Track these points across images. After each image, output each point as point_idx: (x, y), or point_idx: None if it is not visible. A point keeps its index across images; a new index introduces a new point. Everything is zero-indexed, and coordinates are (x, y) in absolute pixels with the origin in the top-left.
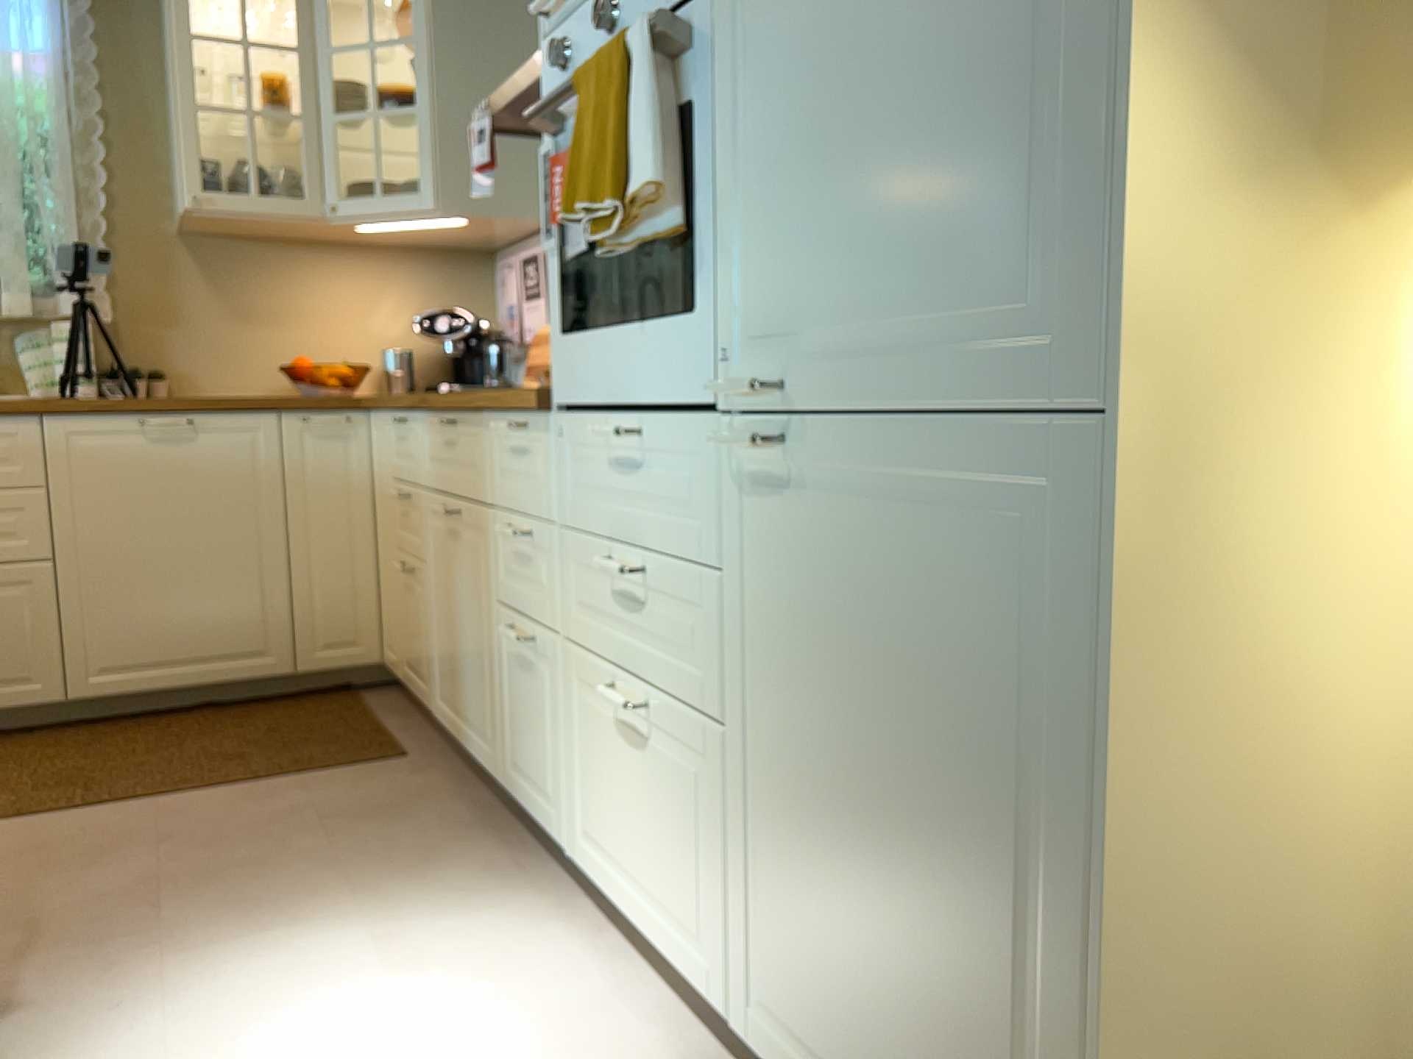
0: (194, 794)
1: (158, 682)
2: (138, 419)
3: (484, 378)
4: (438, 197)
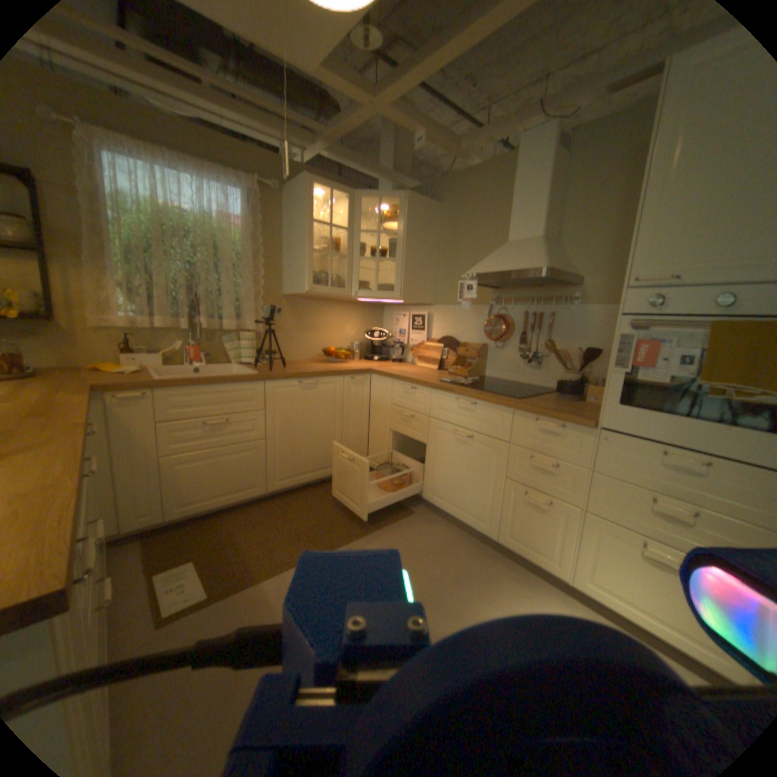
0: (356, 540)
1: (298, 481)
2: (298, 381)
3: (381, 353)
4: (400, 295)
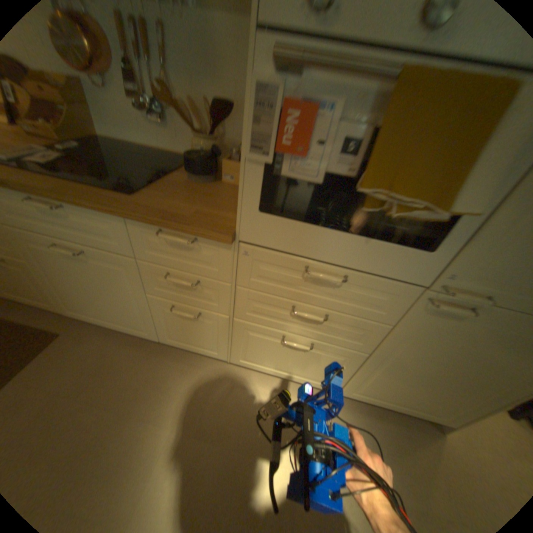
0: None
1: None
2: None
3: None
4: None
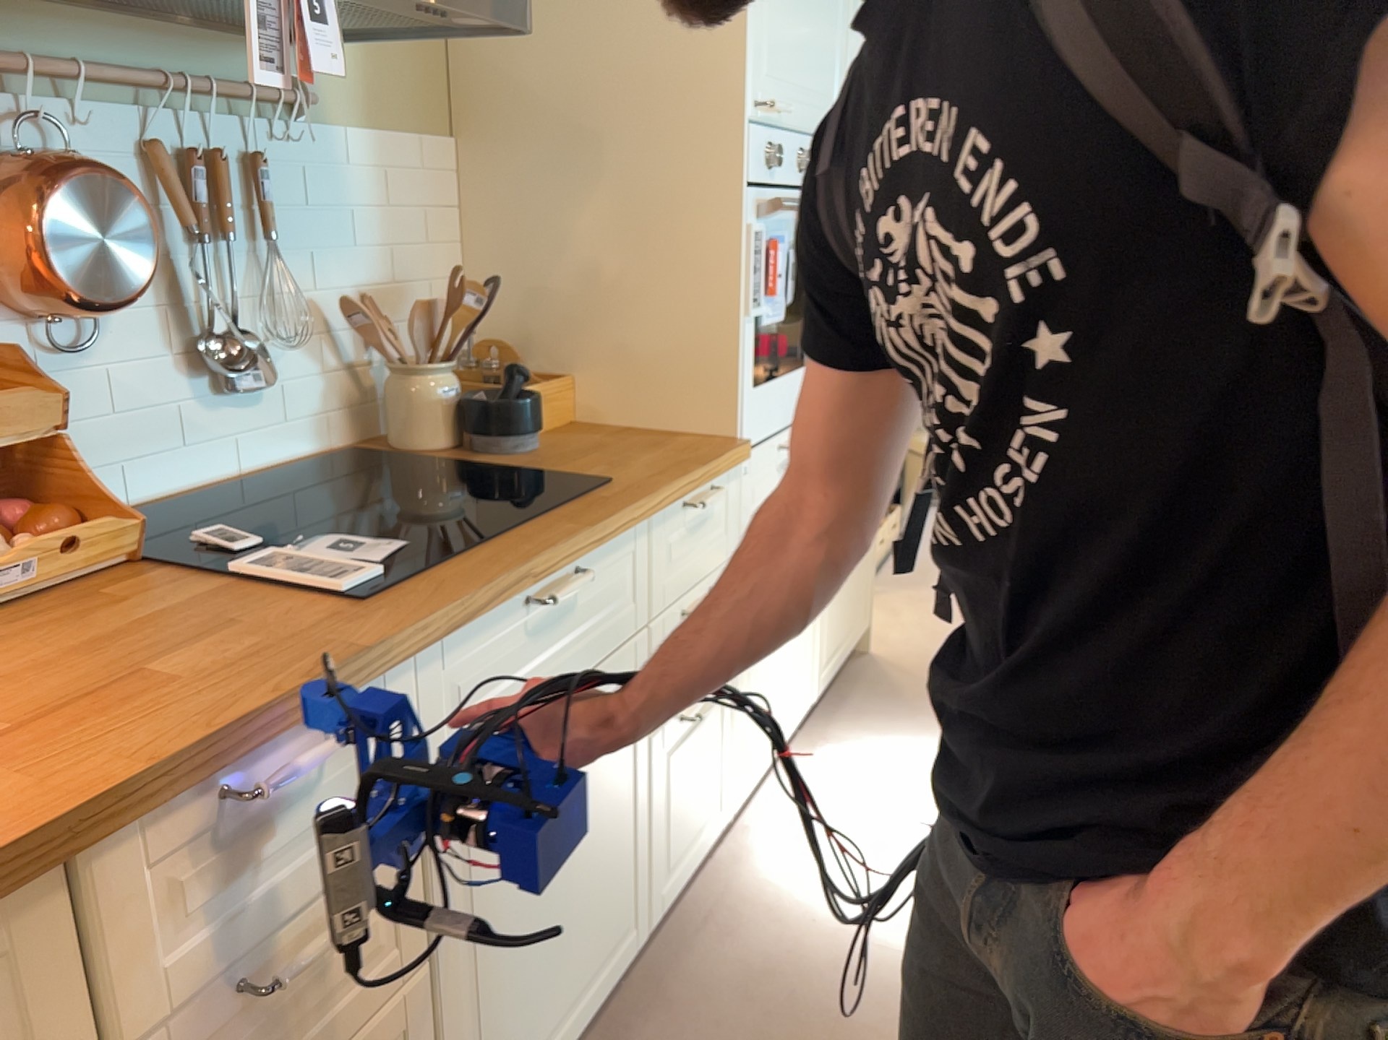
0: None
1: None
2: None
3: None
4: None
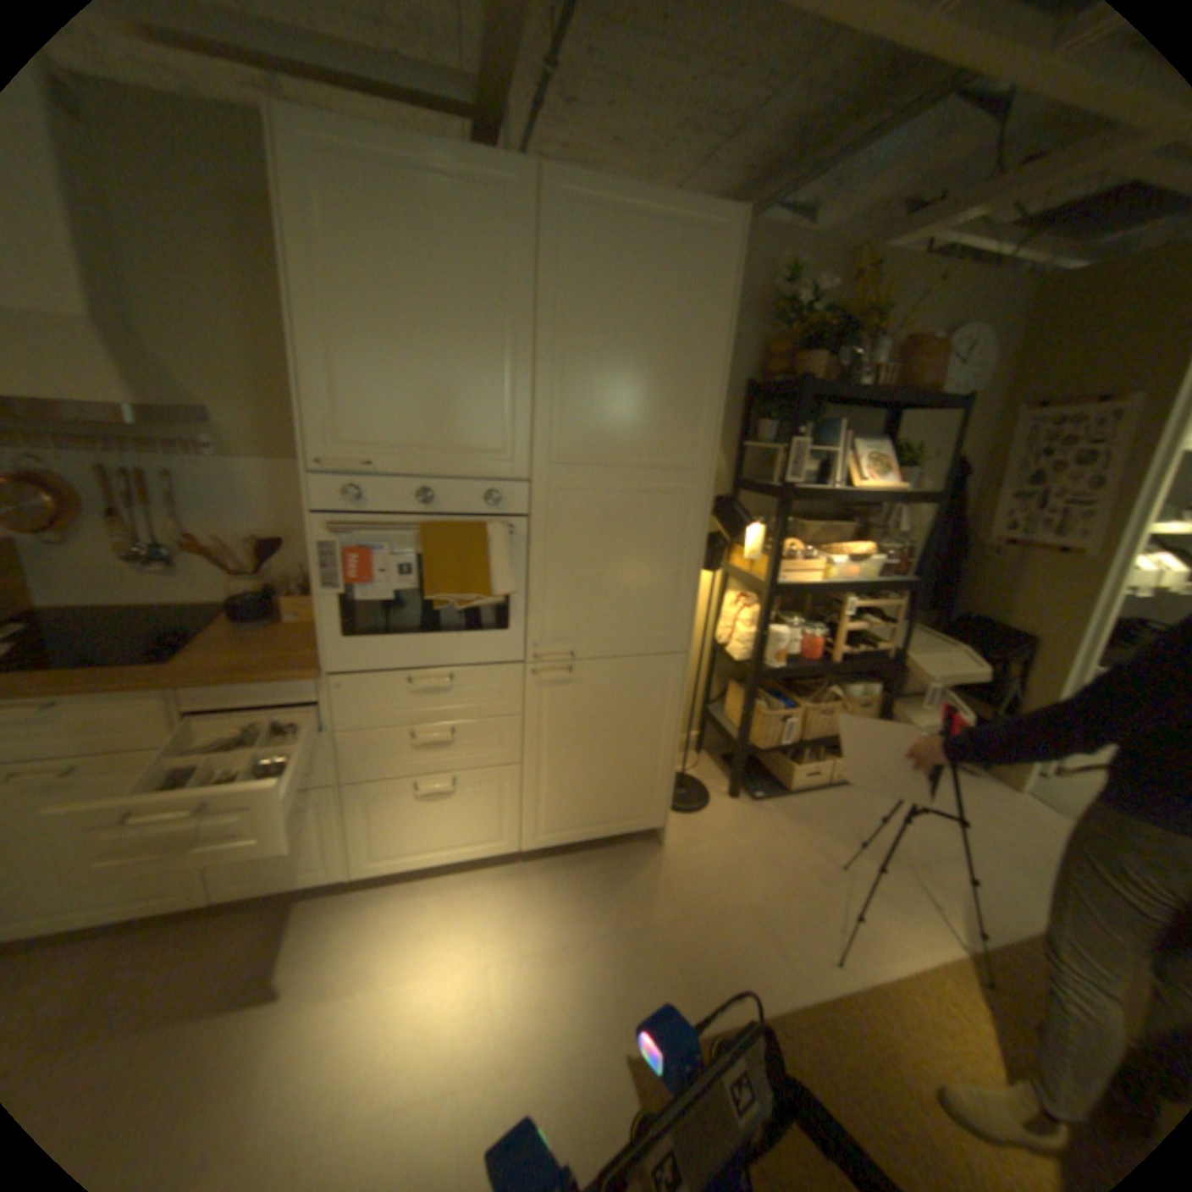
0: None
1: None
2: None
3: None
4: None
